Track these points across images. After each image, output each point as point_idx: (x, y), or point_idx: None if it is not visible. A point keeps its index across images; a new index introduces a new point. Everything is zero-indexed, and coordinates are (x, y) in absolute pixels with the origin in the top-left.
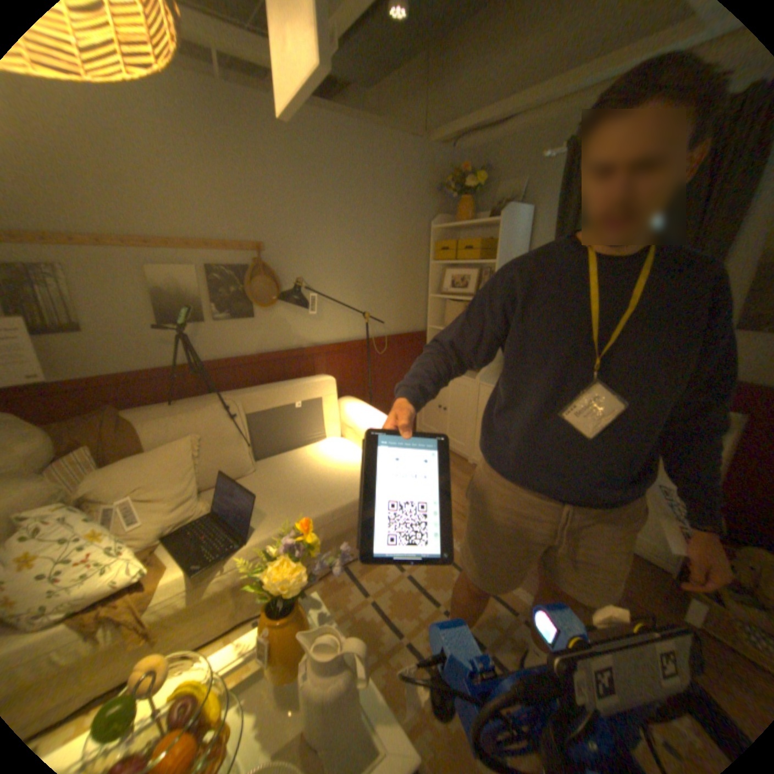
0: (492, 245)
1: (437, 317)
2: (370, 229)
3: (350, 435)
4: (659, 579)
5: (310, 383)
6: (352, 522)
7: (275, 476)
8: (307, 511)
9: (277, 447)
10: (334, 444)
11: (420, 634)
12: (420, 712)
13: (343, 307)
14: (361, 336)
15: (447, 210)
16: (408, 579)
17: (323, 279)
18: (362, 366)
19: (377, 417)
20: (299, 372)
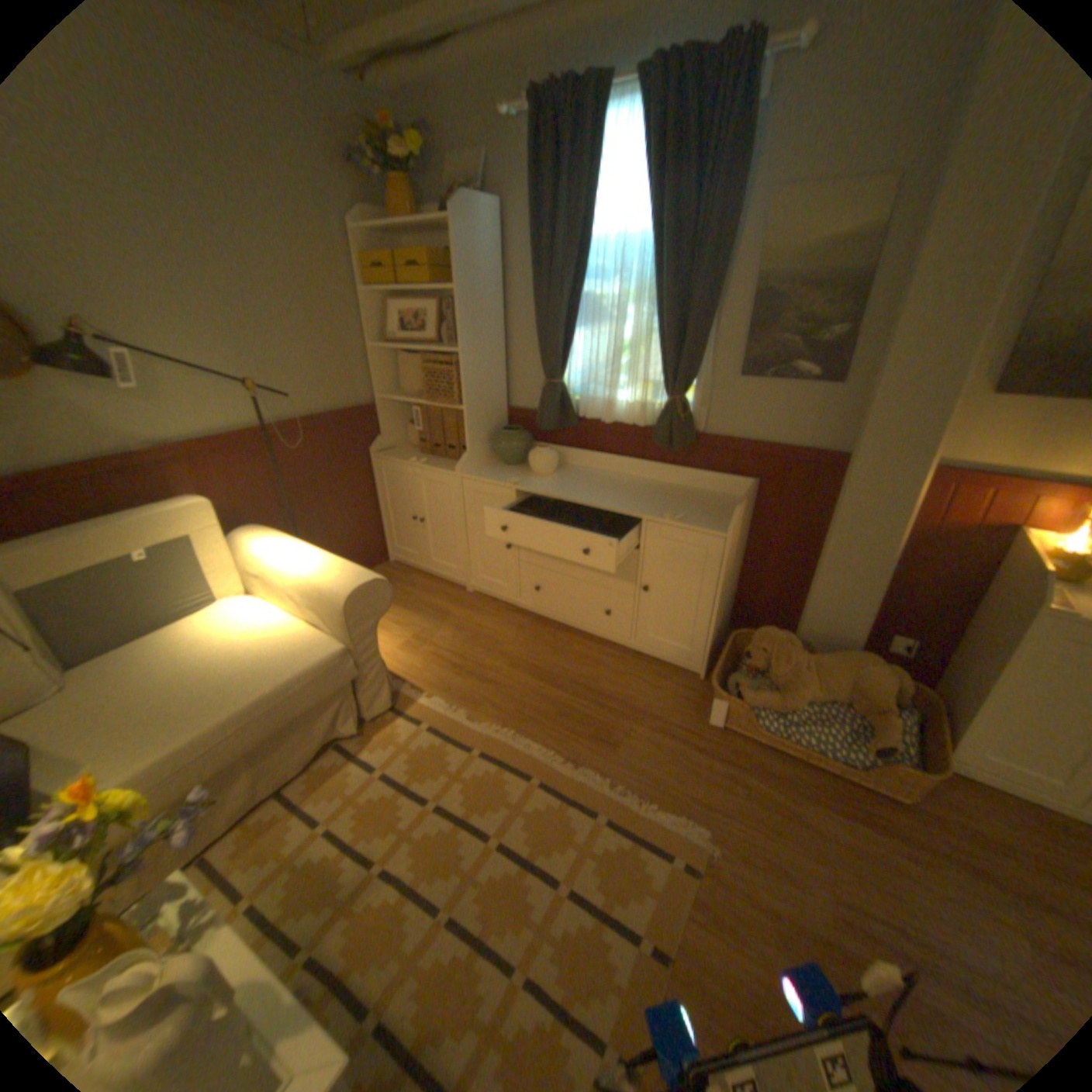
0: (447, 260)
1: (389, 380)
2: (223, 223)
3: (254, 589)
4: (687, 684)
5: (148, 515)
6: (265, 729)
7: (105, 688)
8: (168, 735)
9: (97, 638)
10: (224, 611)
11: (398, 852)
12: (398, 959)
13: (201, 370)
14: (253, 421)
15: (371, 197)
16: (378, 781)
17: (142, 319)
18: (268, 472)
19: (298, 553)
20: (133, 496)
